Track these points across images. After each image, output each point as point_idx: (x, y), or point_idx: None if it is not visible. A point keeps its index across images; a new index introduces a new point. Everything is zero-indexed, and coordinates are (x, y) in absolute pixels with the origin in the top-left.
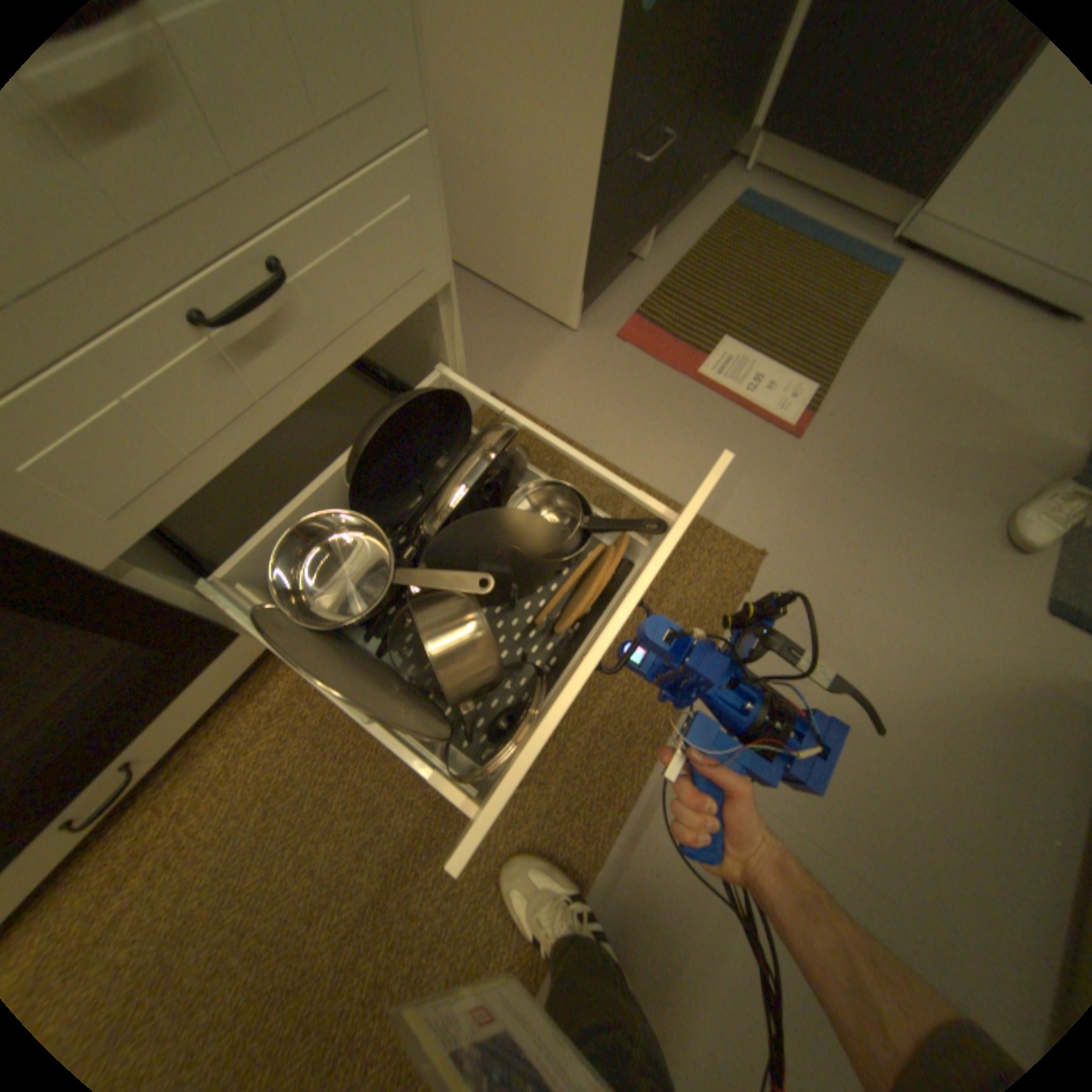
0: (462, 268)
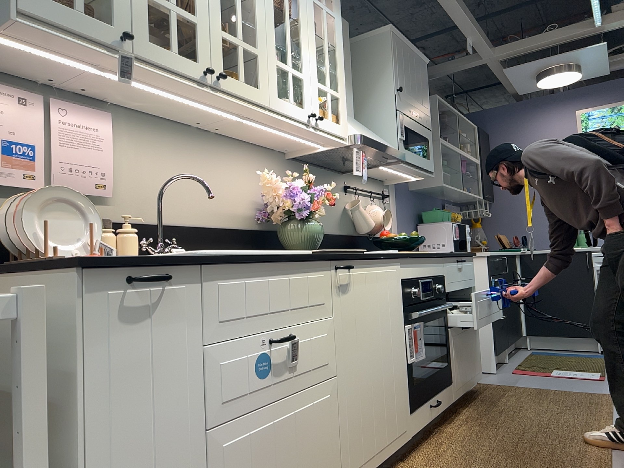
0: None
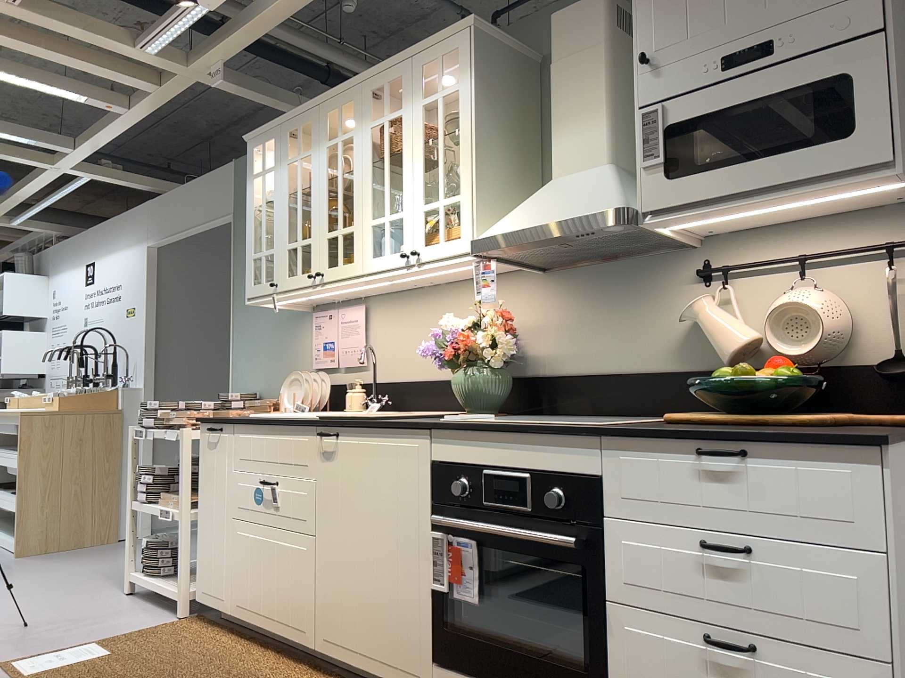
0: None
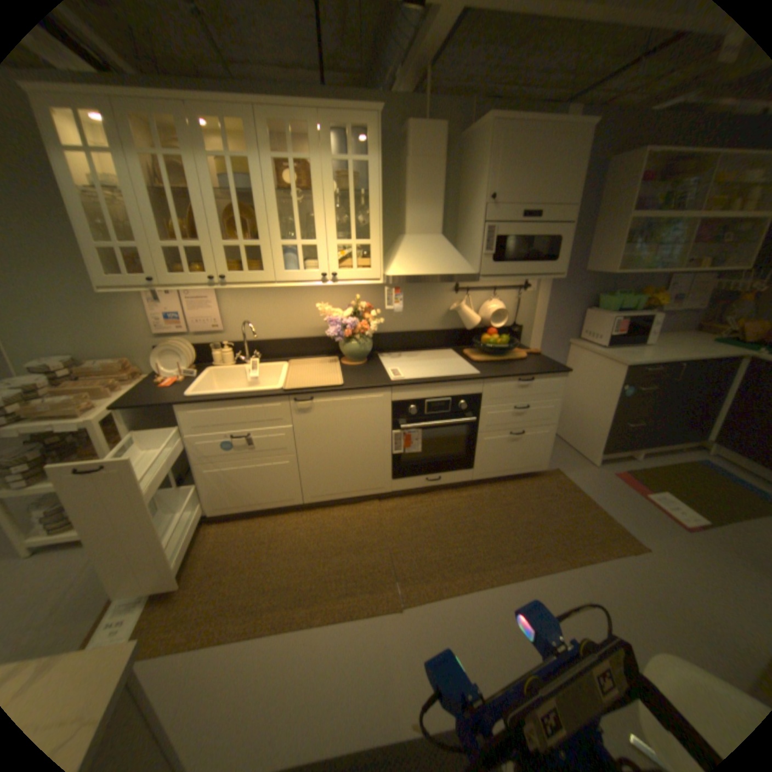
0: (564, 441)
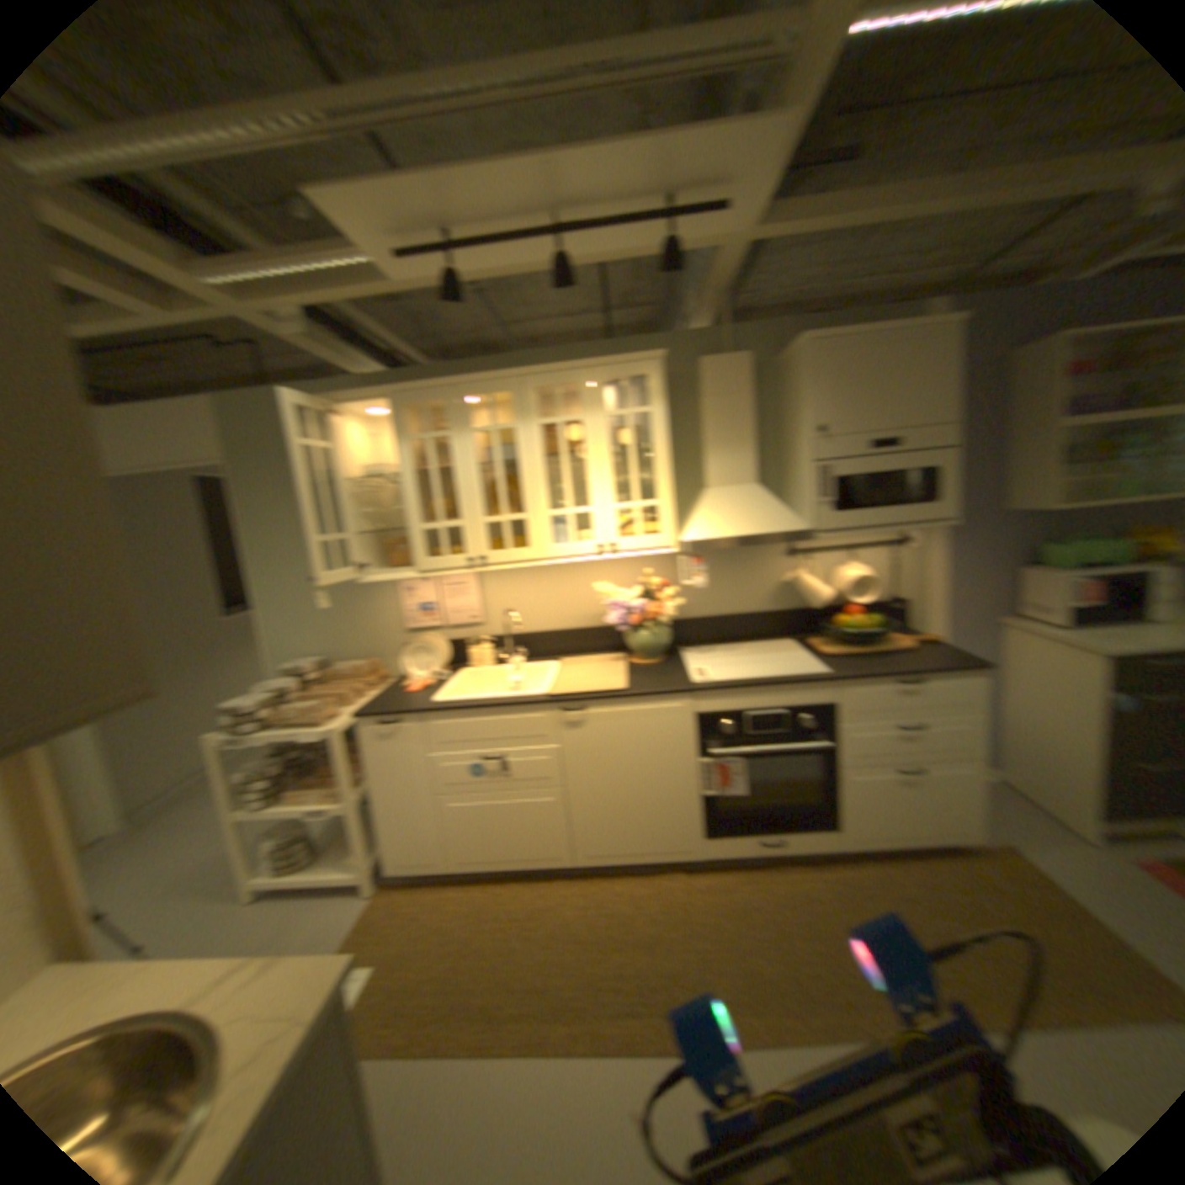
0: (1024, 798)
